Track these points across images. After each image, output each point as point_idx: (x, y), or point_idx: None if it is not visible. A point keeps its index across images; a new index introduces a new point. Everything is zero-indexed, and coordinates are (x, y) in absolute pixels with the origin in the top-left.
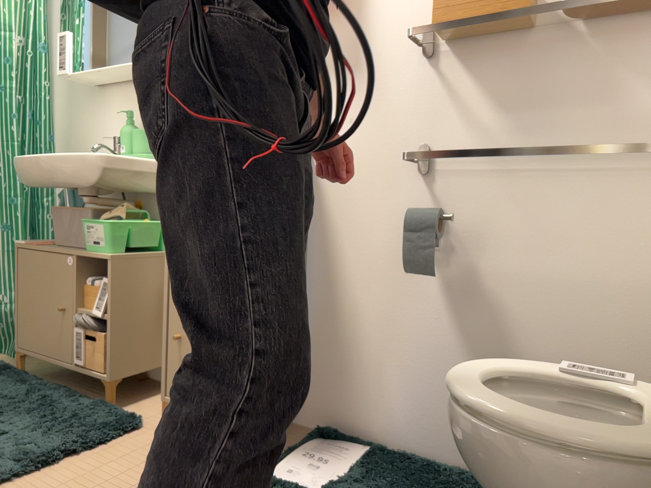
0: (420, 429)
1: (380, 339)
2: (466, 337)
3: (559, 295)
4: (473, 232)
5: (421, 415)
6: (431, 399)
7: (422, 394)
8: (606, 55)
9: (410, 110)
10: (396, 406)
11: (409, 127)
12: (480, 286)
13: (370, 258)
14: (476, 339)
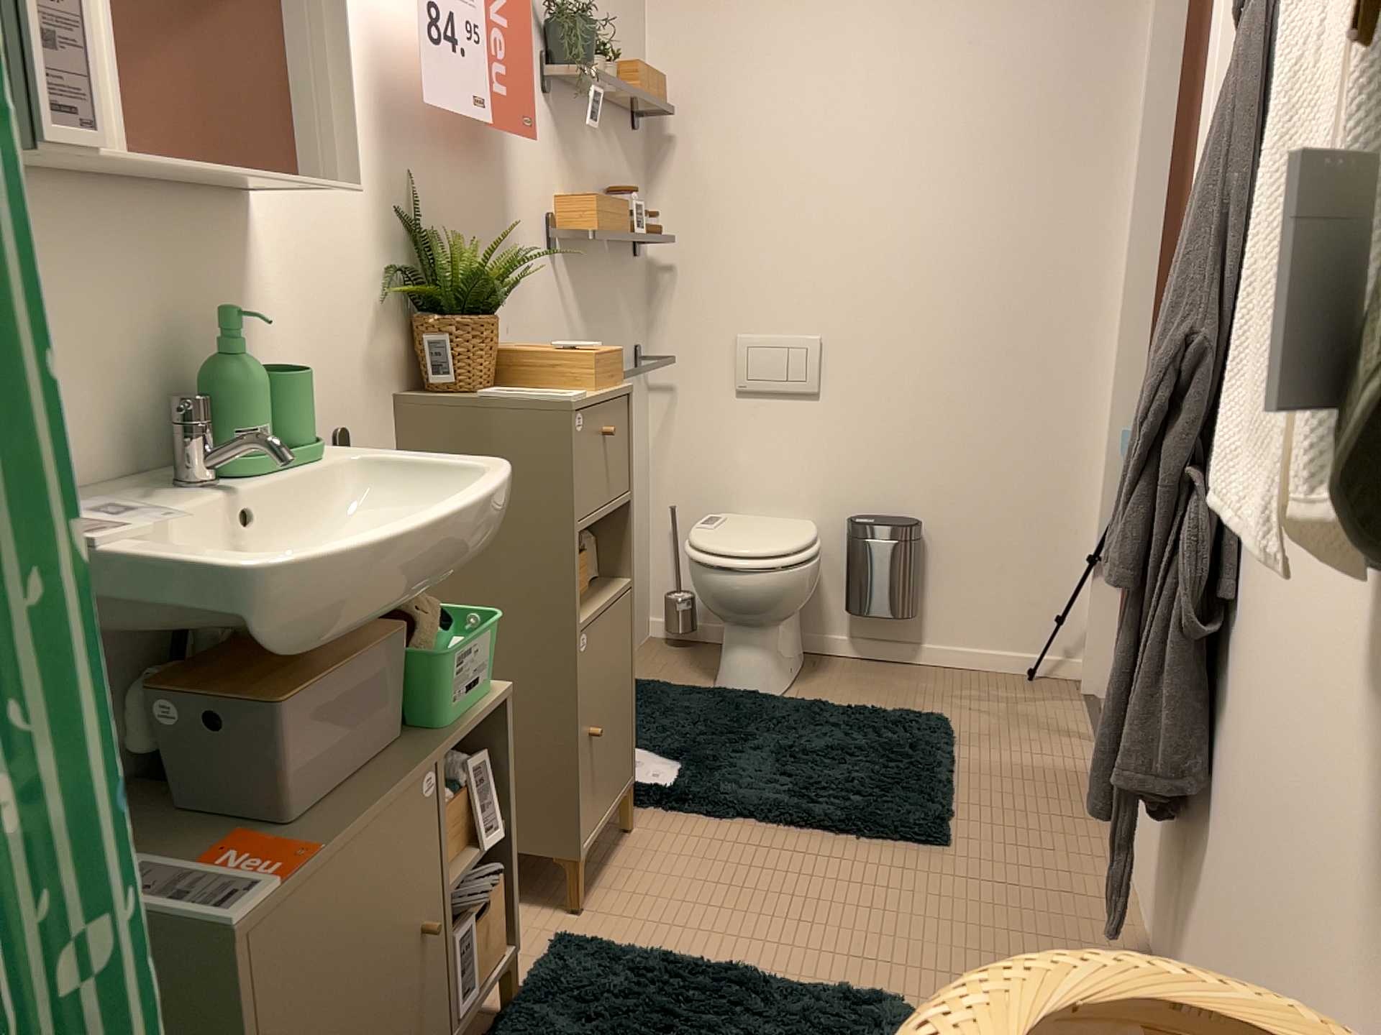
0: None
1: None
2: None
3: None
4: None
5: None
6: None
7: None
8: (617, 274)
9: (546, 318)
10: None
11: (547, 340)
12: None
13: None
14: None
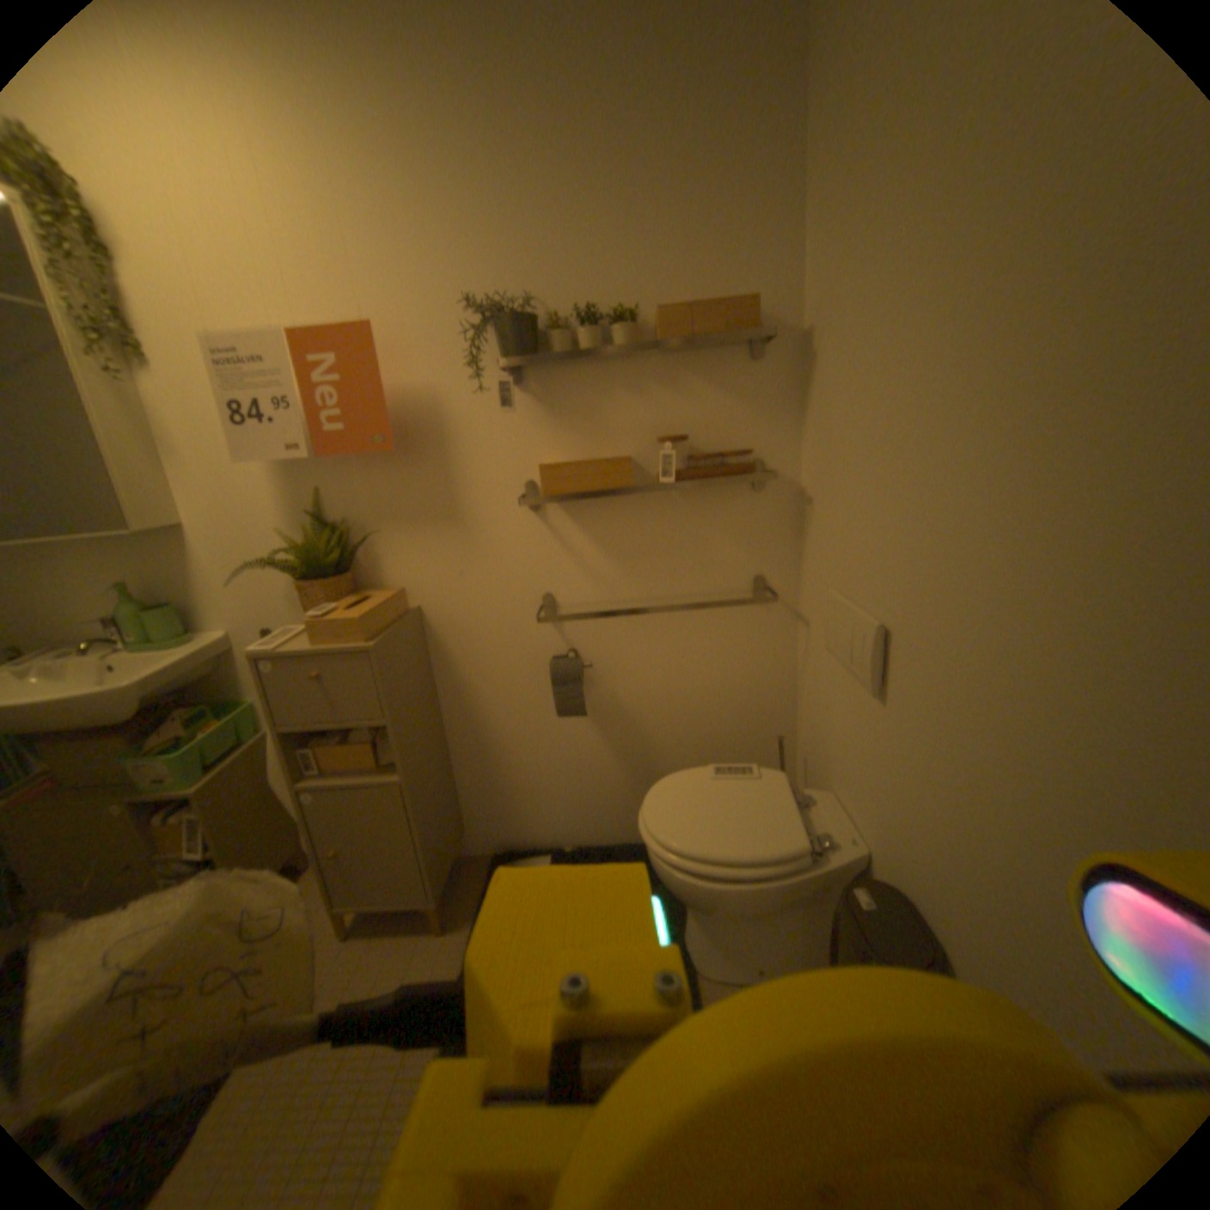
0: (591, 826)
1: (540, 766)
2: (619, 747)
3: (687, 701)
4: (611, 663)
5: (590, 816)
6: (596, 801)
7: (588, 800)
8: (701, 508)
9: (530, 558)
10: (566, 815)
11: (532, 575)
12: (624, 706)
13: (516, 700)
14: (627, 747)
